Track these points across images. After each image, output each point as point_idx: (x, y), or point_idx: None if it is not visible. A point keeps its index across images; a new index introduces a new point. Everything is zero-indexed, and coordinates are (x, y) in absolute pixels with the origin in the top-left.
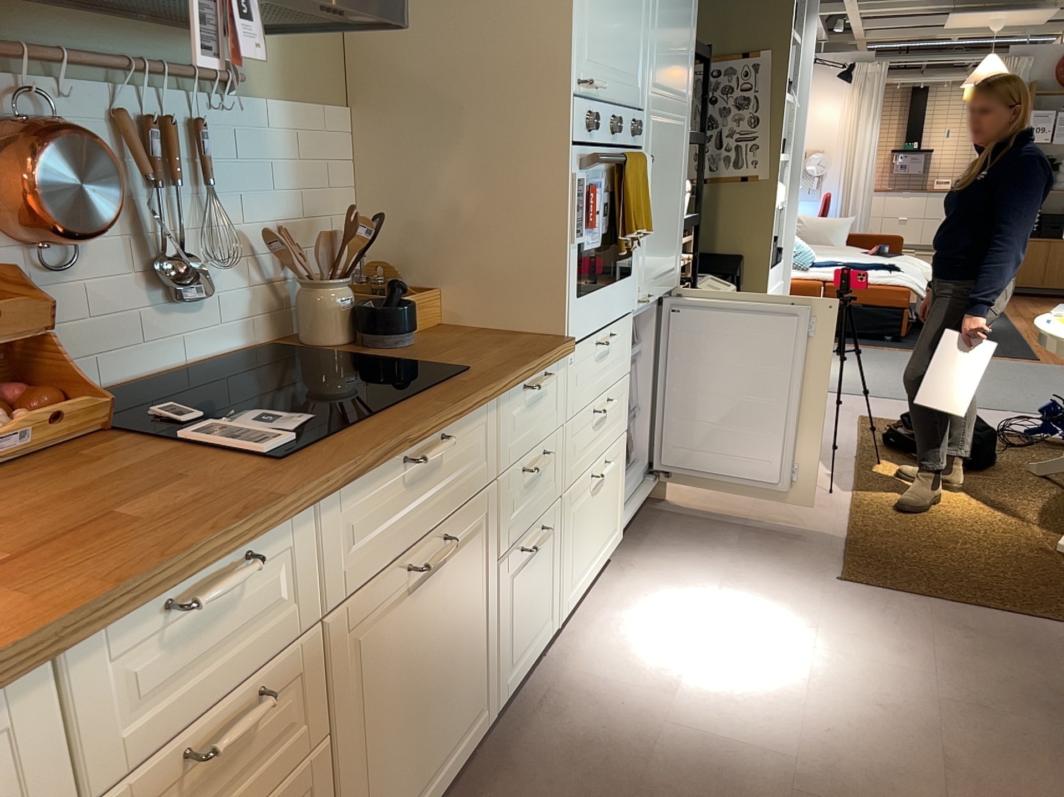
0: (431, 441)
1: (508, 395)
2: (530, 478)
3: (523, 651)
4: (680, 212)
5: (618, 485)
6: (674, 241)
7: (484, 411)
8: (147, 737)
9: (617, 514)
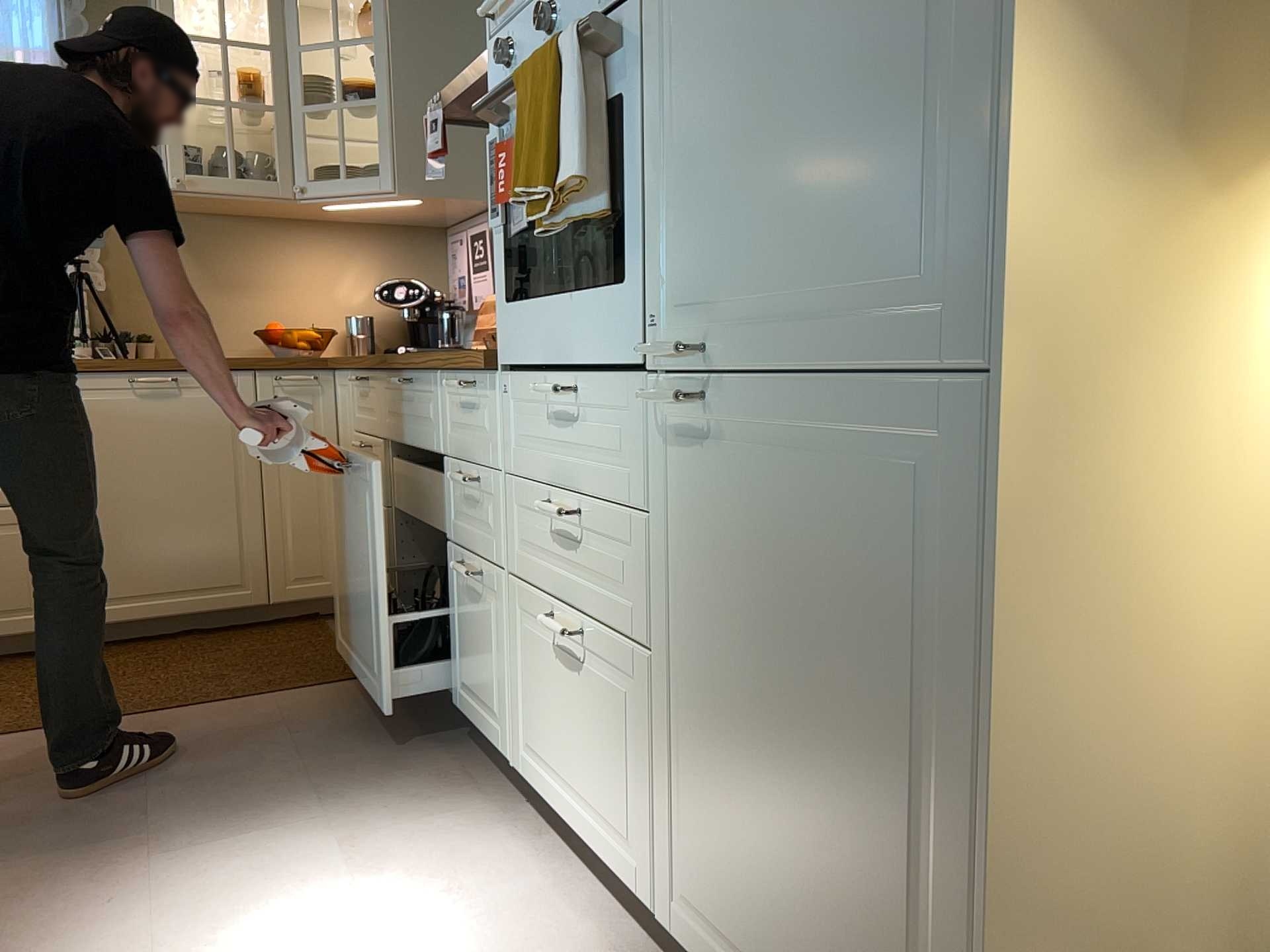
0: (409, 378)
1: (445, 381)
2: (463, 490)
3: (473, 695)
4: (974, 30)
5: (634, 757)
6: (895, 175)
7: (432, 381)
8: (358, 422)
9: (635, 821)
